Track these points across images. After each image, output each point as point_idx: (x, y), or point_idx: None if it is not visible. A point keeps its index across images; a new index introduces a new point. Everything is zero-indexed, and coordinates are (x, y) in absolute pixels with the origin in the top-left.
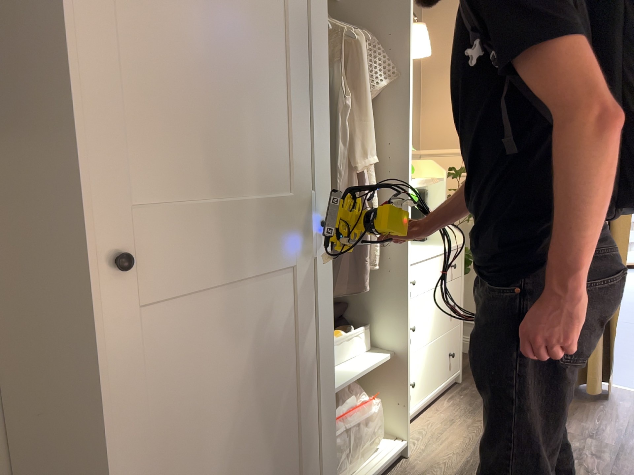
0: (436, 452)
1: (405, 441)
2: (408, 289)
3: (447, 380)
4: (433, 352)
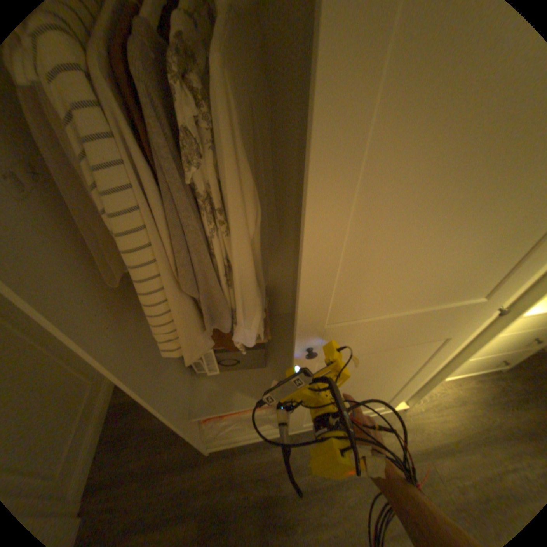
0: (429, 420)
1: (408, 406)
2: (468, 356)
3: (486, 371)
4: (483, 360)
